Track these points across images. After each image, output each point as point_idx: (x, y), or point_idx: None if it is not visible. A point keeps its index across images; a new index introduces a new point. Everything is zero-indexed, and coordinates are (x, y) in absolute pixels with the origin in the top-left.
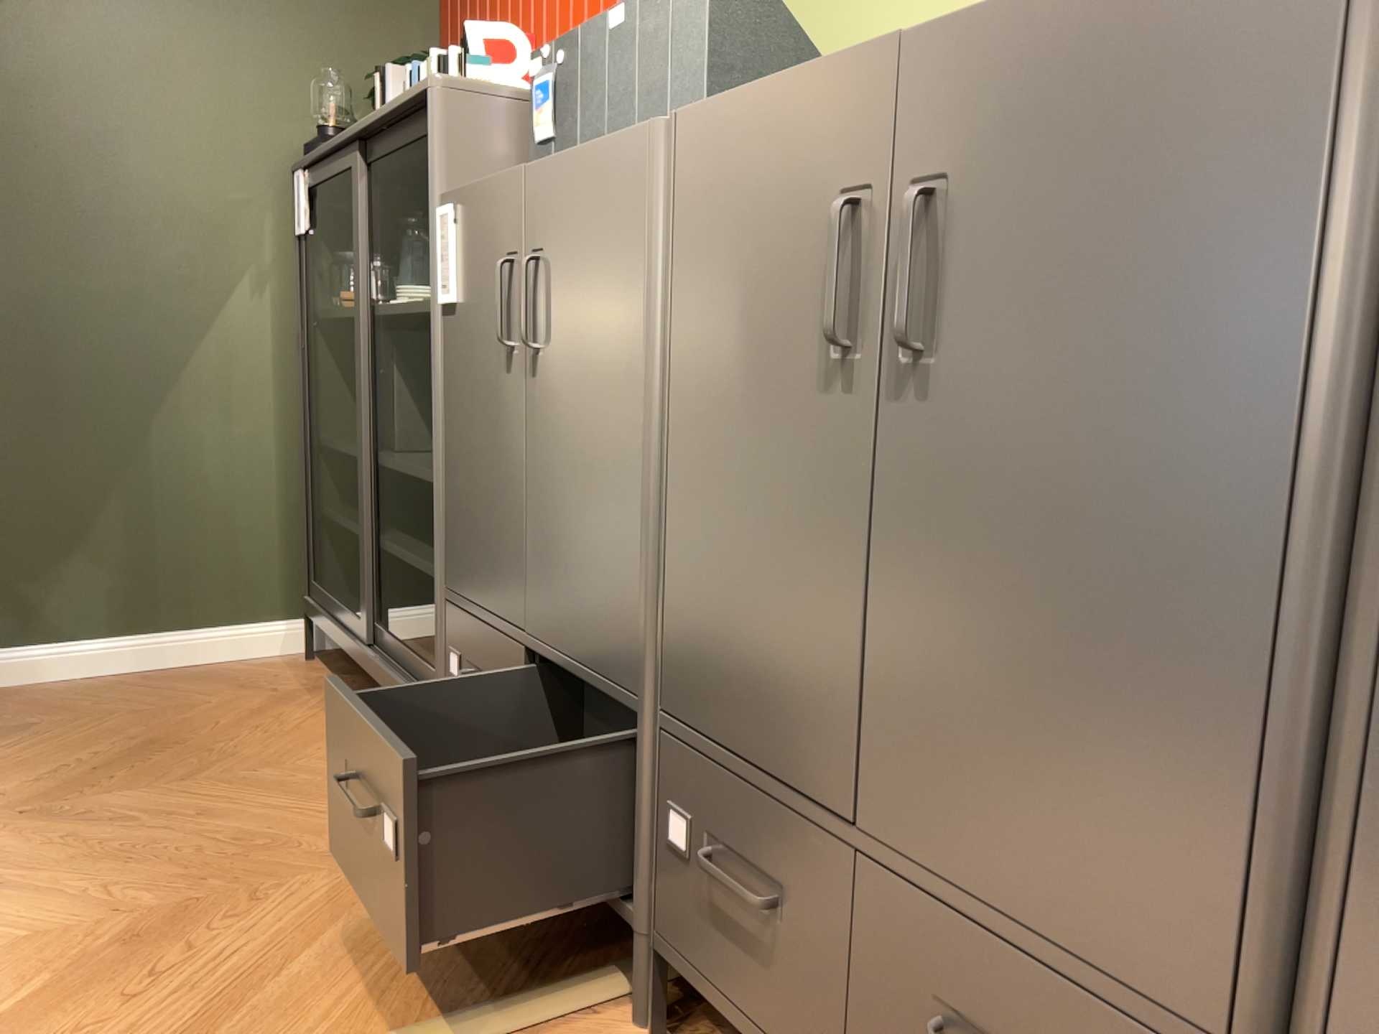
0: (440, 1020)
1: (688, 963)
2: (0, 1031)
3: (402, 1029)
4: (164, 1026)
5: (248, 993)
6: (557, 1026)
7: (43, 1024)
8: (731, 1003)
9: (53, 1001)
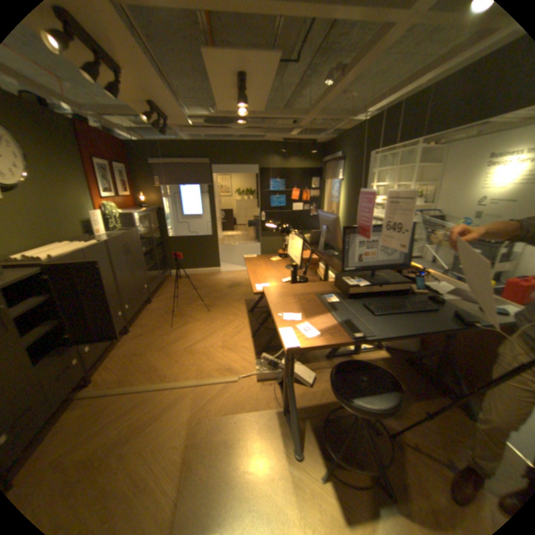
0: (108, 395)
1: (94, 360)
2: (158, 418)
3: (113, 396)
4: (138, 409)
5: (123, 414)
6: (97, 389)
7: (152, 417)
8: (99, 354)
9: (148, 423)
